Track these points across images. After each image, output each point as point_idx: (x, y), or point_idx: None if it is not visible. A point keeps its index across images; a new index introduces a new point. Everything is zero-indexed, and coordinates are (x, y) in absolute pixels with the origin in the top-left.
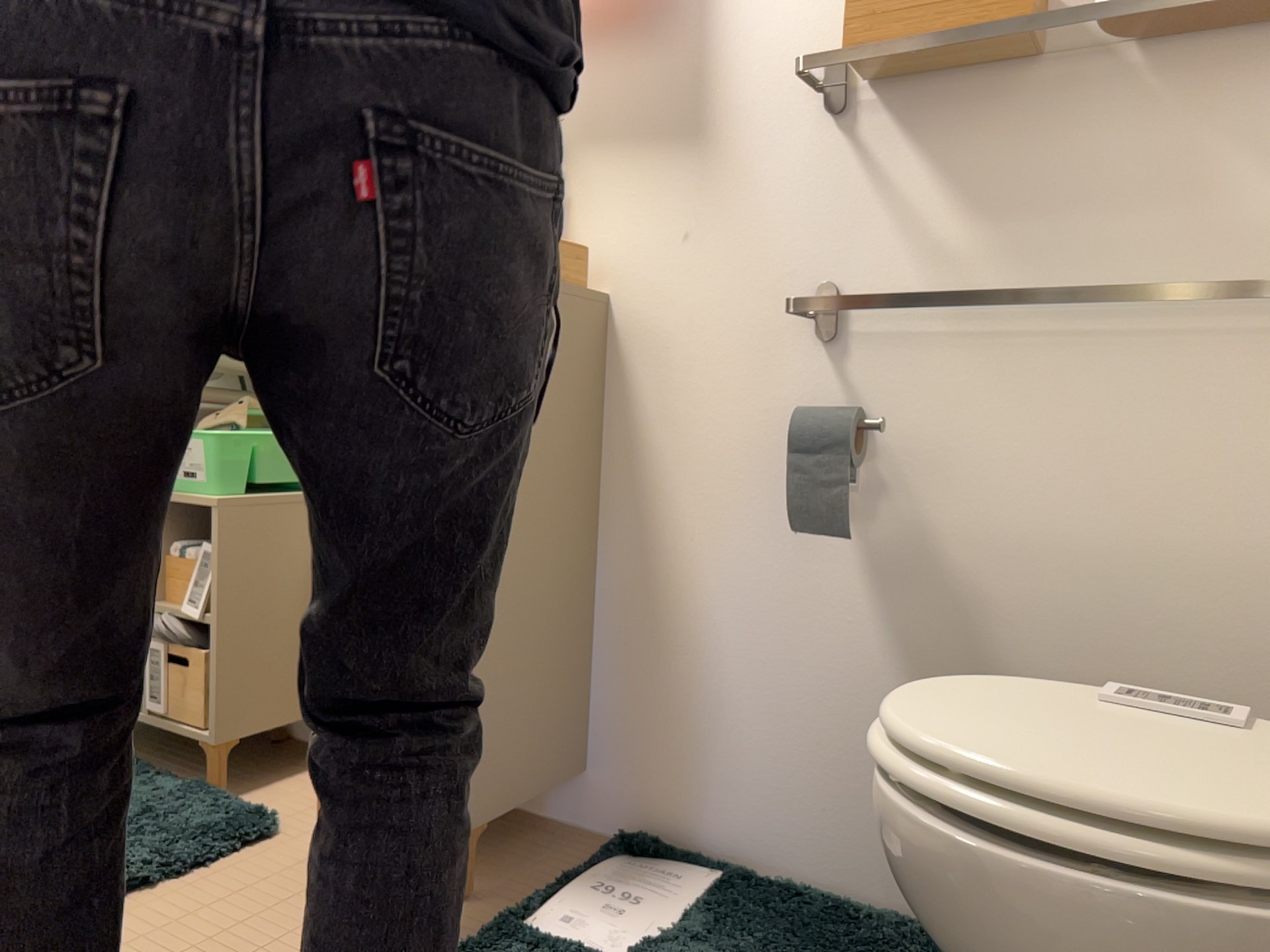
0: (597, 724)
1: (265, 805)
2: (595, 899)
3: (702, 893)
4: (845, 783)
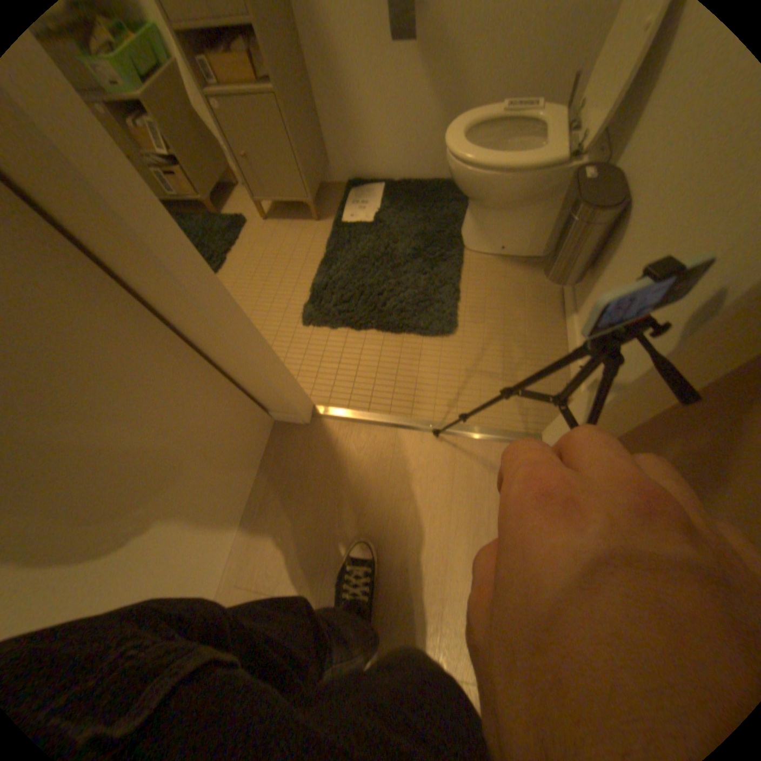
0: (328, 144)
1: (232, 211)
2: (355, 205)
3: (382, 192)
4: (417, 141)
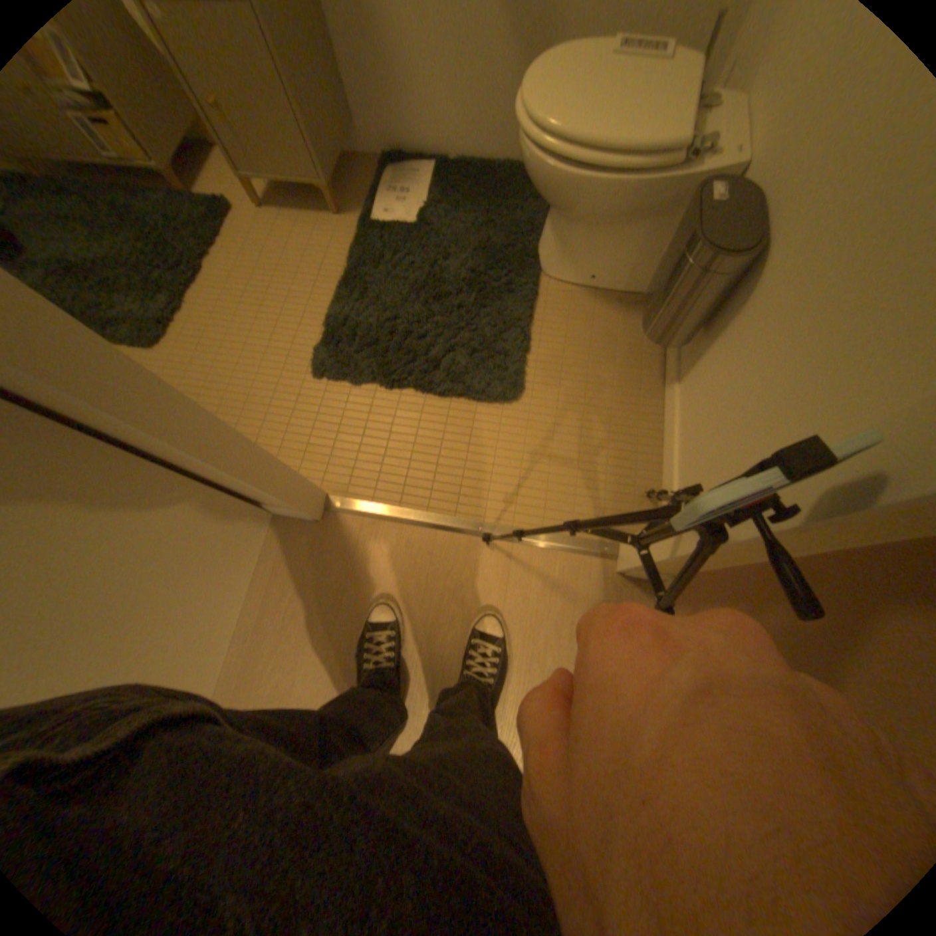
0: (350, 90)
1: (209, 189)
2: (391, 194)
3: (431, 175)
4: (482, 98)
